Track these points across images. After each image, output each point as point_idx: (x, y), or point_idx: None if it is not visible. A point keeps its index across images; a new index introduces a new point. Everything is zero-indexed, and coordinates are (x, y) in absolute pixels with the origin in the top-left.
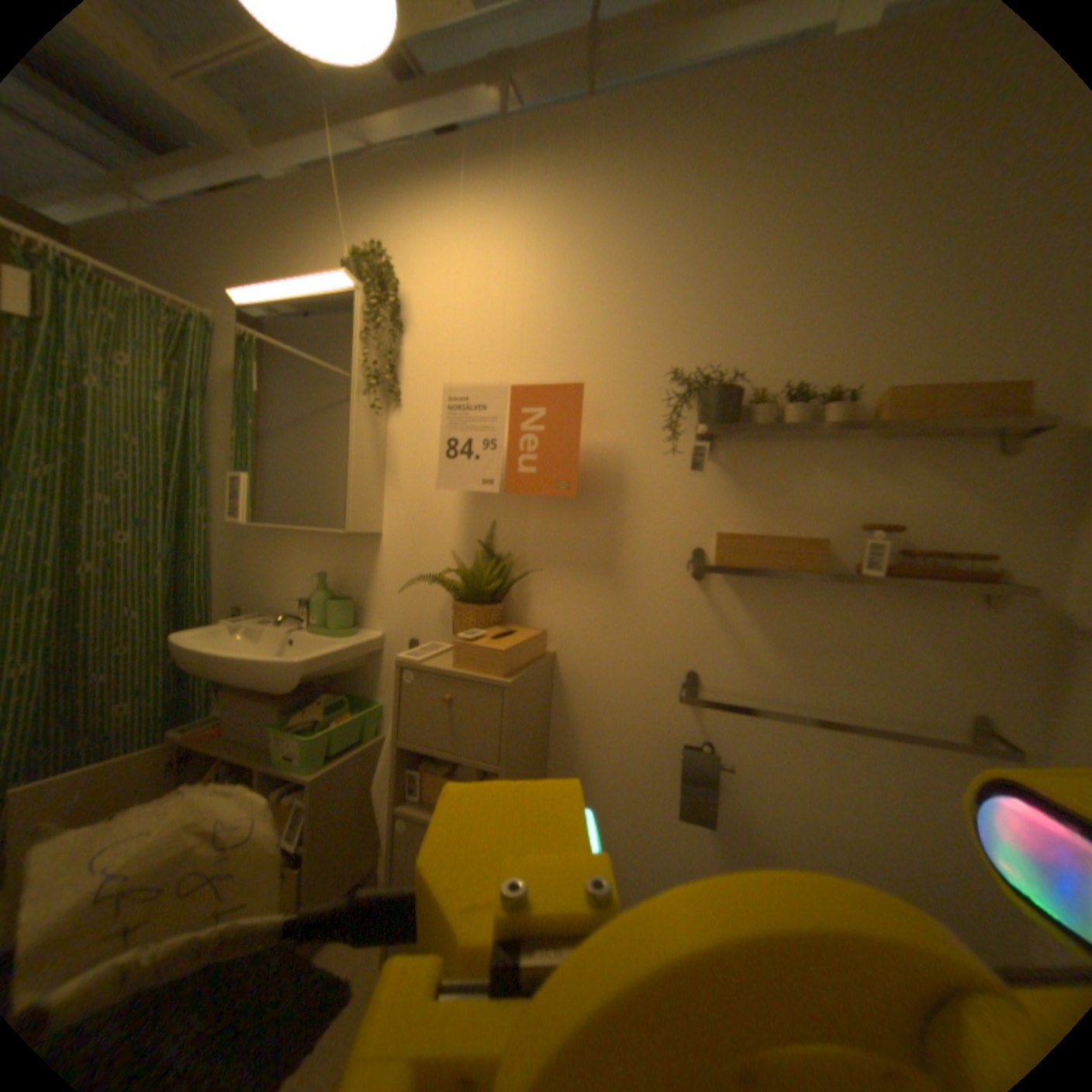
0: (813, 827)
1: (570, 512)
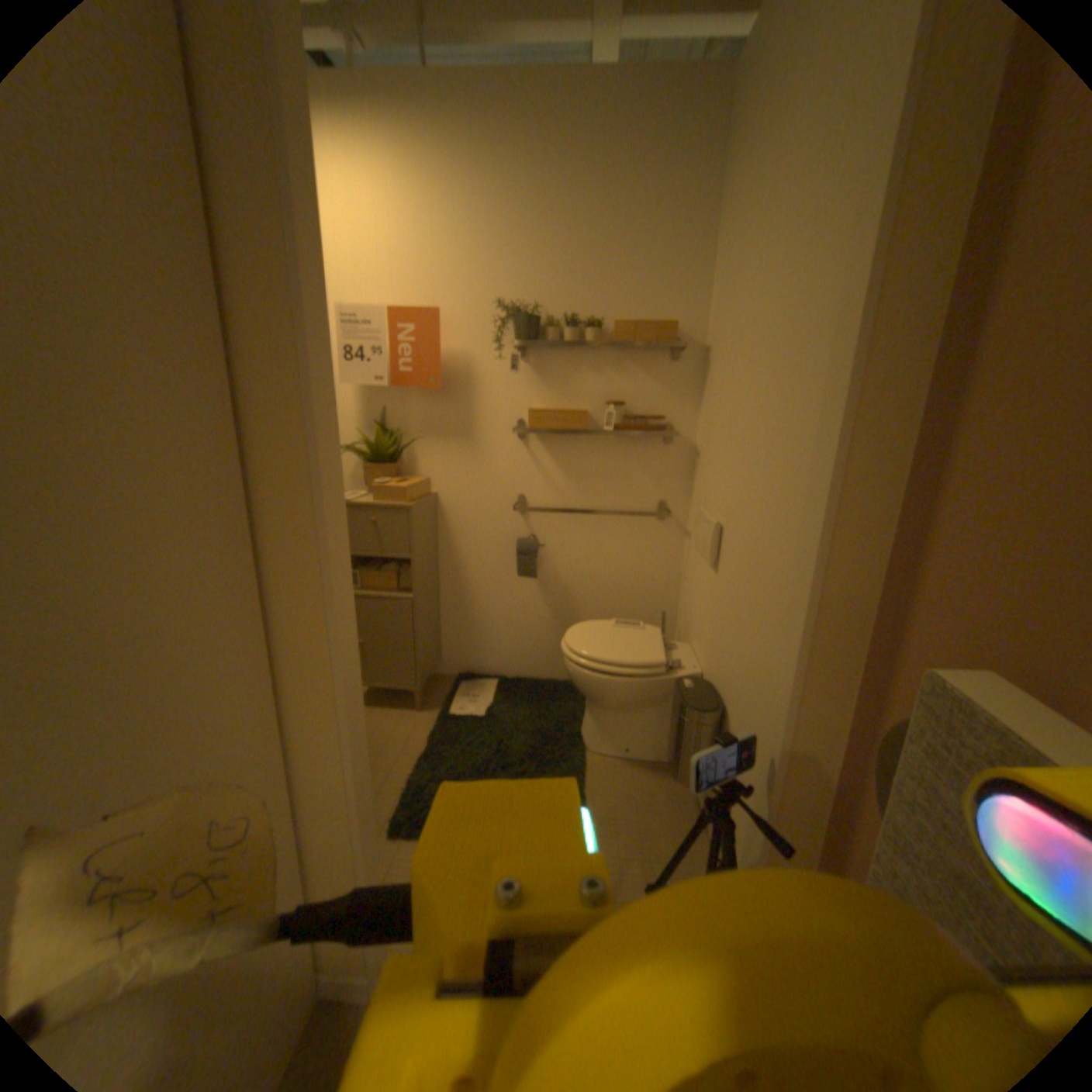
0: (588, 569)
1: (439, 397)
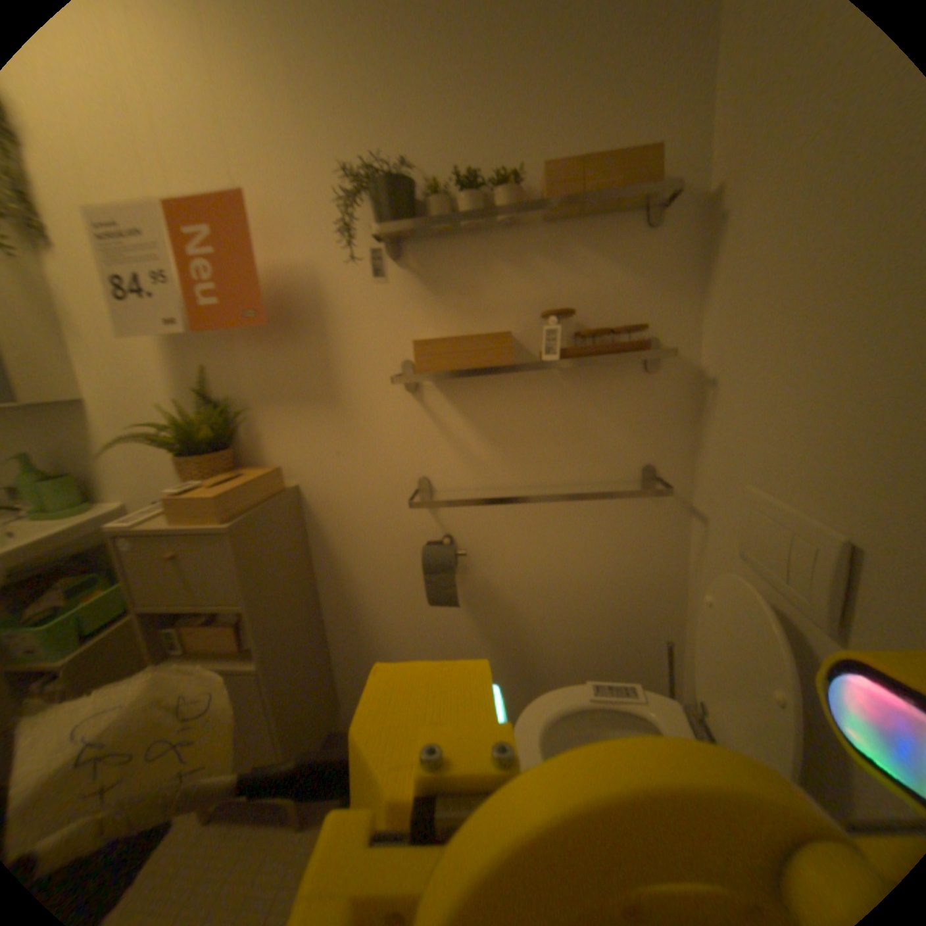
0: (537, 580)
1: (276, 342)
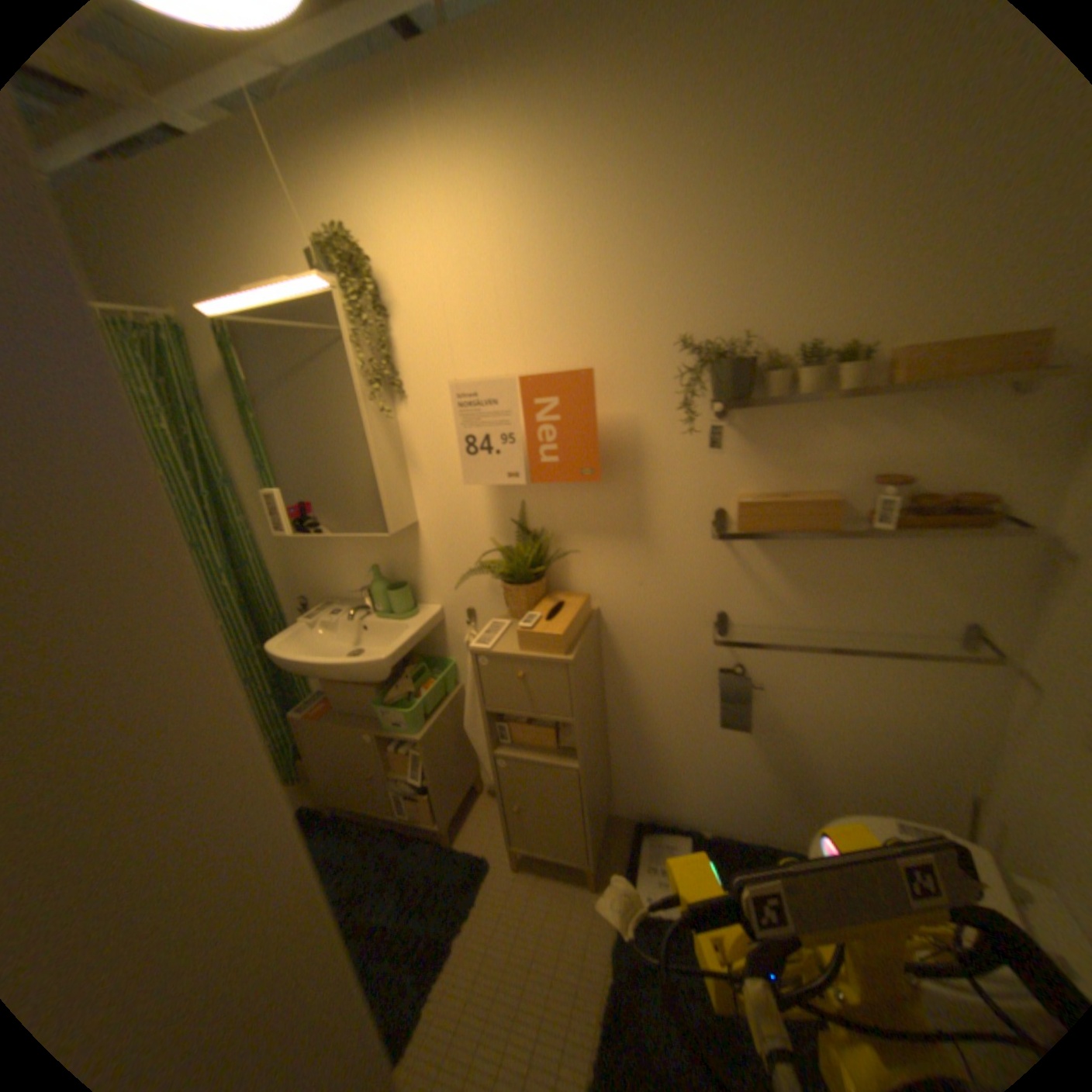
0: (827, 716)
1: (594, 487)
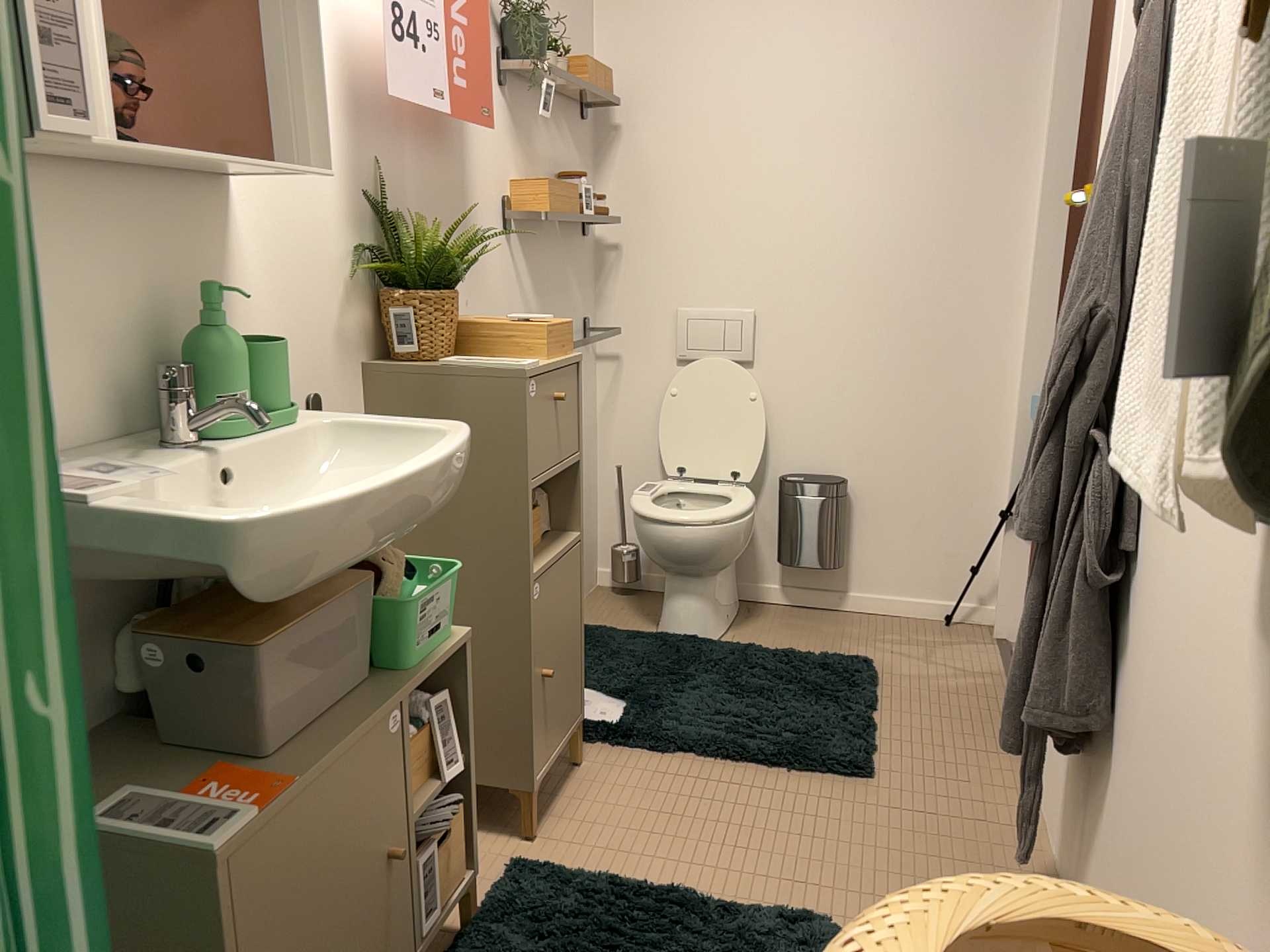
0: None
1: (437, 152)
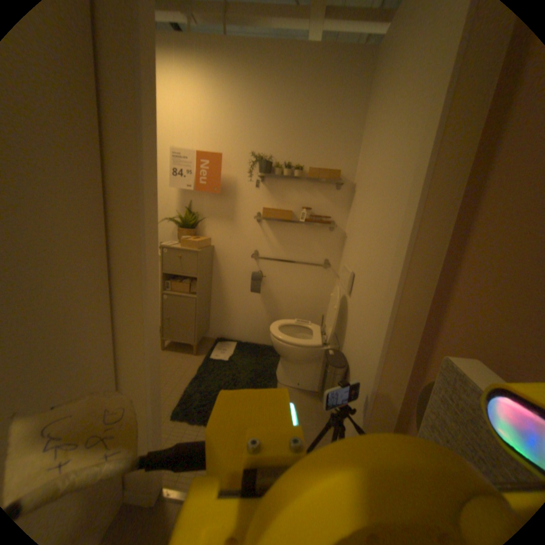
0: (286, 290)
1: (219, 197)
